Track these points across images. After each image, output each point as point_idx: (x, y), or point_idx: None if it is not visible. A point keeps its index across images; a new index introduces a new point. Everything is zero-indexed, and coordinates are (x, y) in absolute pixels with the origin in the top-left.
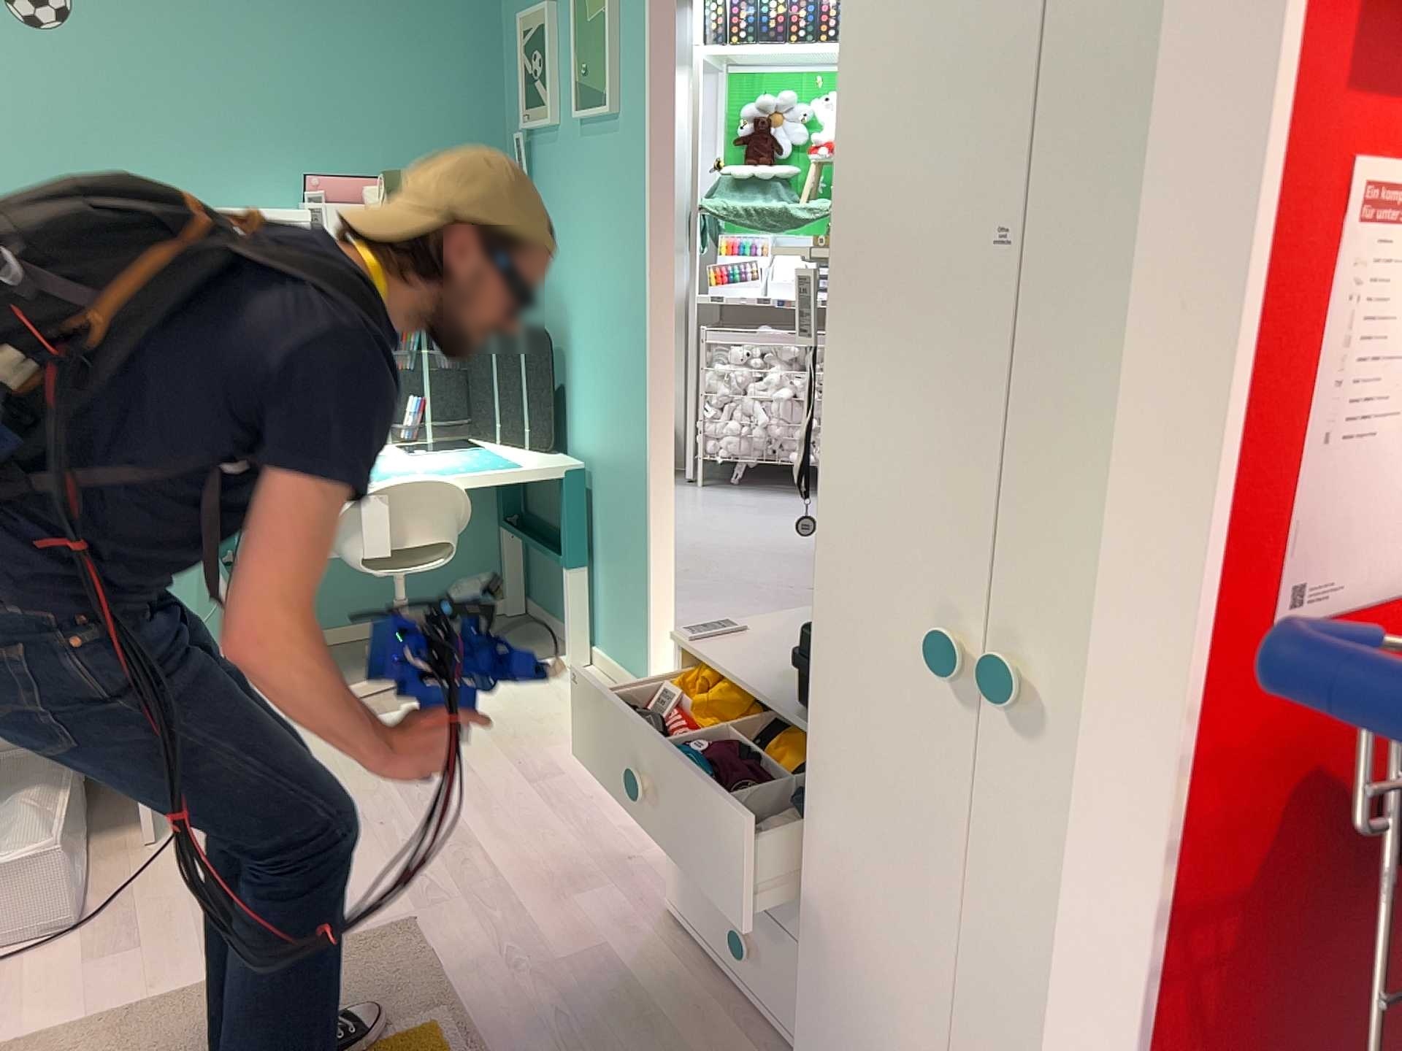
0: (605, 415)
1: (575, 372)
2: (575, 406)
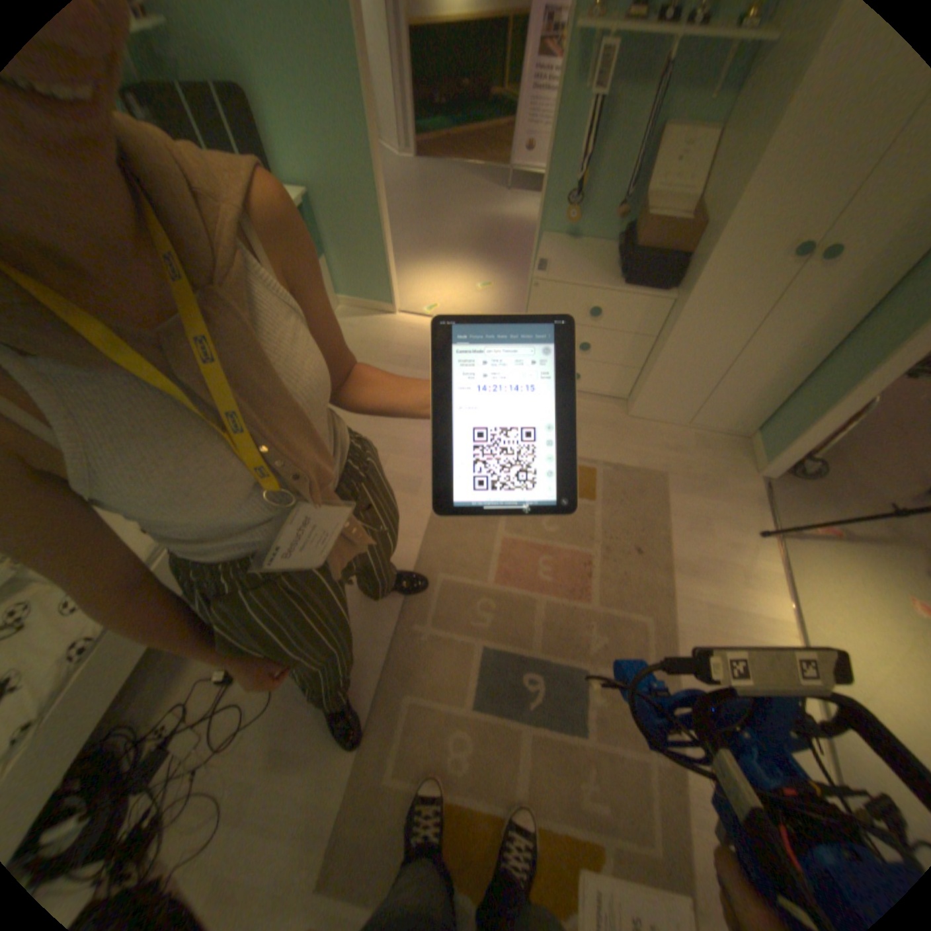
0: (317, 152)
1: (268, 121)
2: (276, 148)
